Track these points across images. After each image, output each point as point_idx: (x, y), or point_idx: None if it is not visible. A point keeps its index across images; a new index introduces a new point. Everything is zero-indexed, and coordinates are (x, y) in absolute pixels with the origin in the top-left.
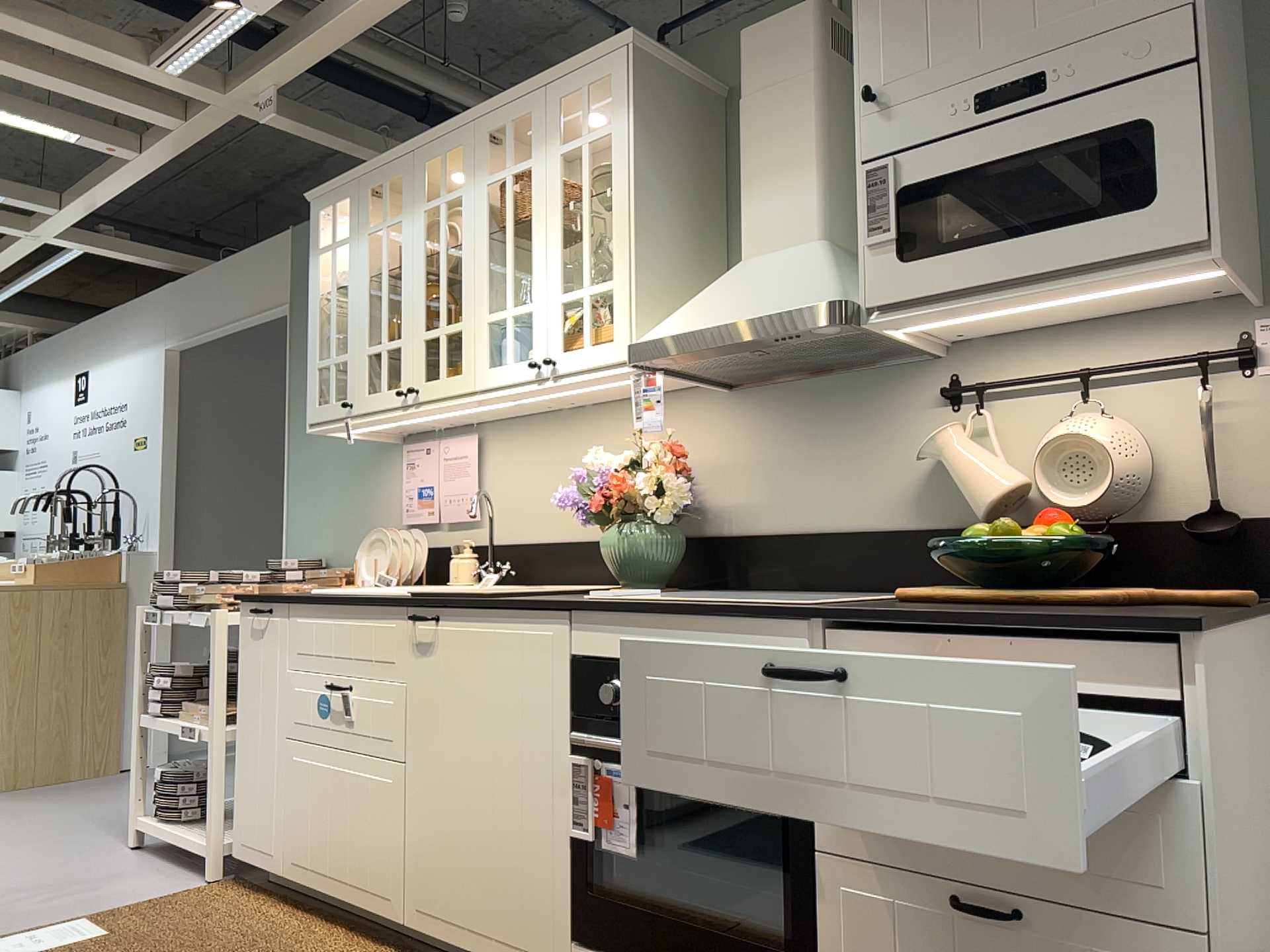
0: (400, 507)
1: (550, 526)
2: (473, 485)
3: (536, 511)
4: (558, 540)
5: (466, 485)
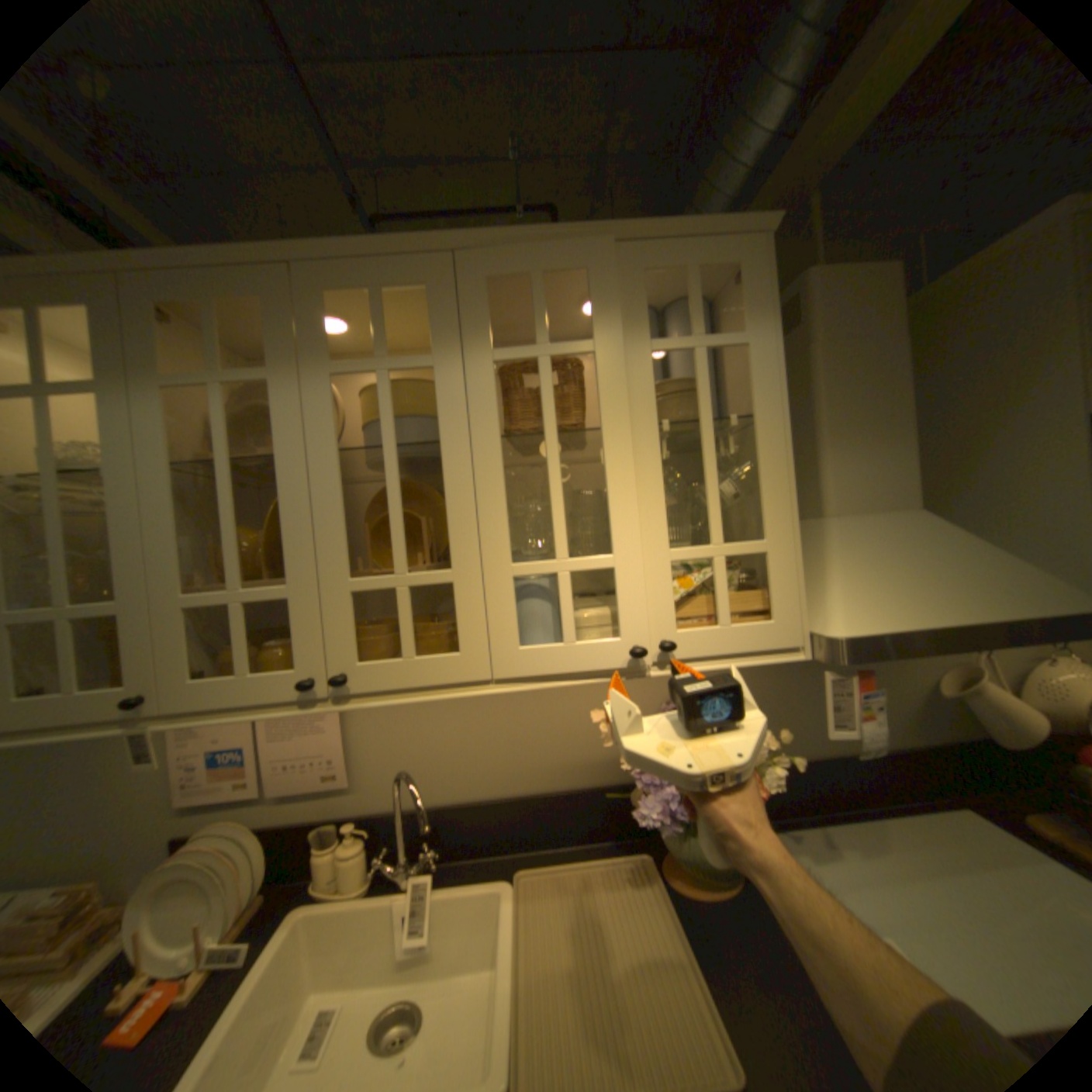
0: (159, 779)
1: (479, 780)
2: (334, 743)
3: (451, 765)
4: (494, 797)
5: (321, 745)
